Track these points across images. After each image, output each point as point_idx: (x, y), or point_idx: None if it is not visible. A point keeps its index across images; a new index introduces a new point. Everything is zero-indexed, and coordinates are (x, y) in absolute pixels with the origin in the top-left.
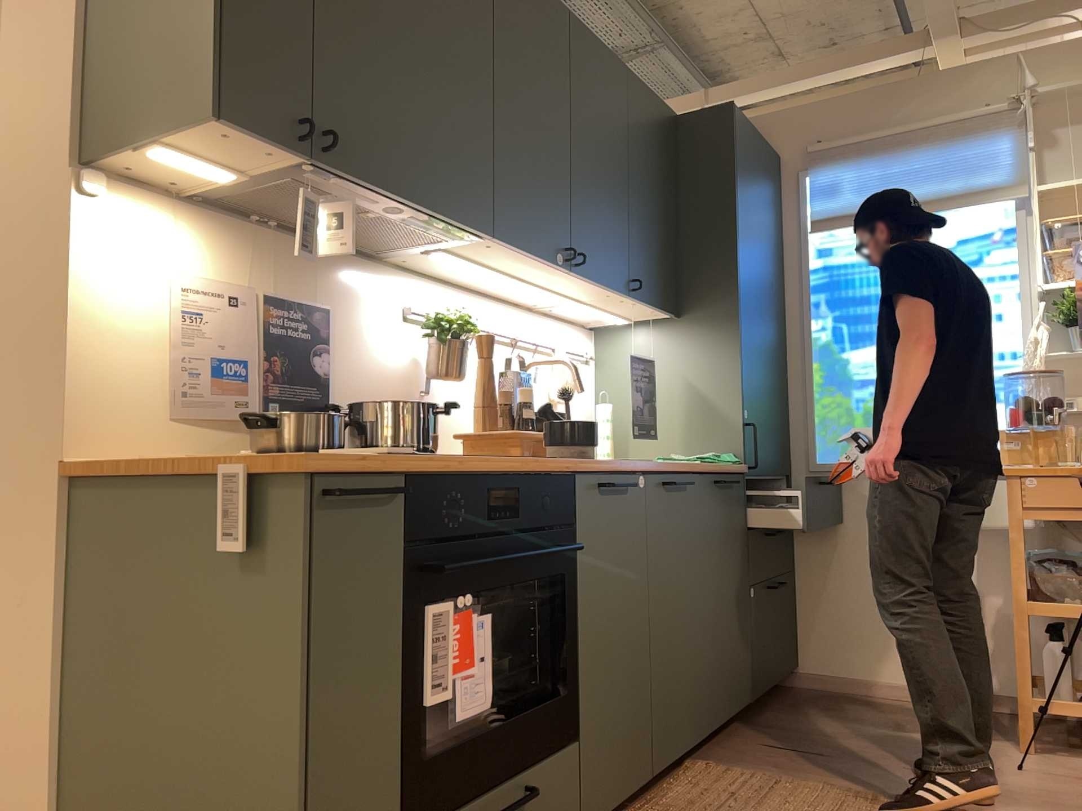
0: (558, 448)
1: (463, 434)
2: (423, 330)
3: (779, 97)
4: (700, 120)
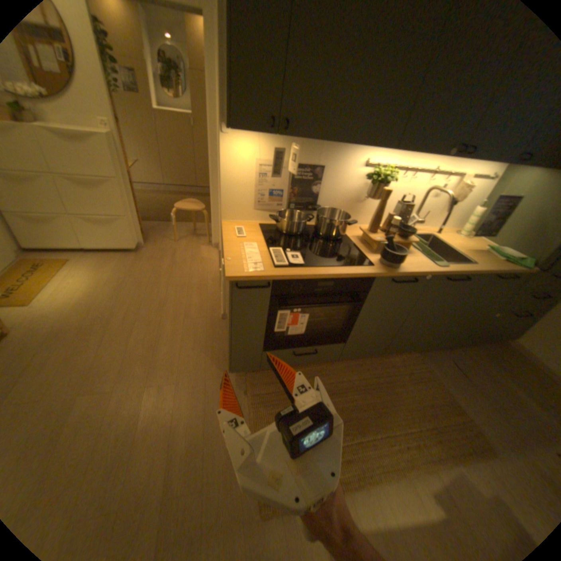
0: (381, 259)
1: (361, 229)
2: (368, 176)
3: None
4: None
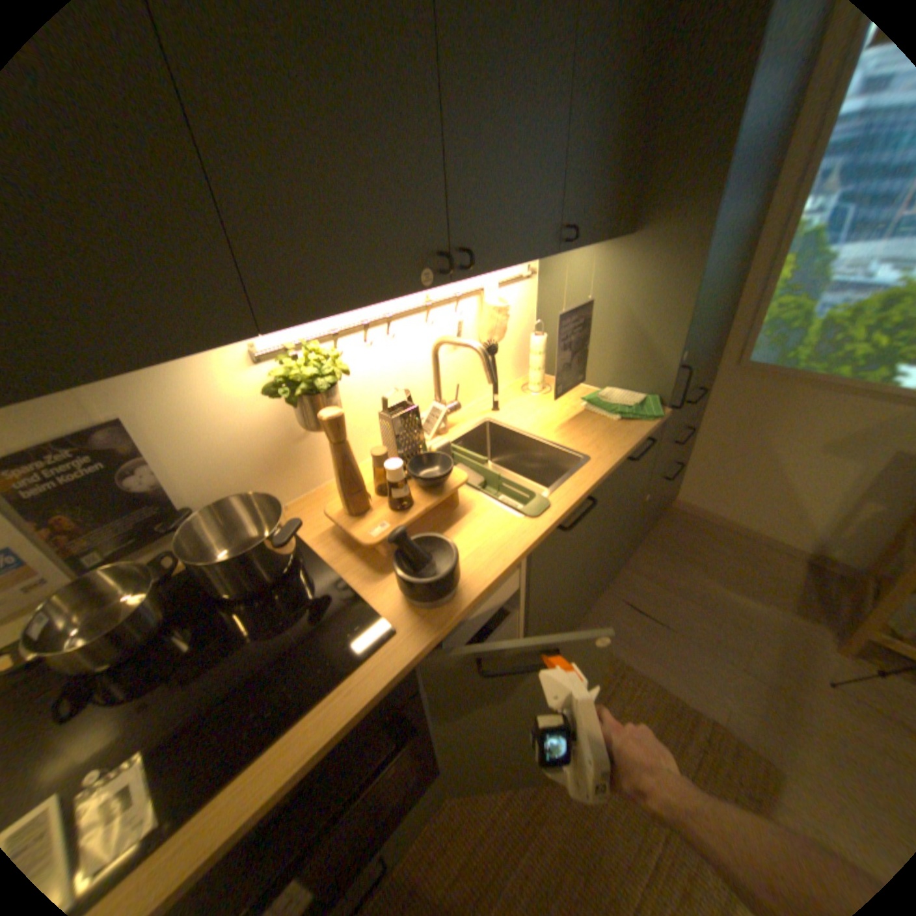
0: (405, 600)
1: (330, 516)
2: (271, 388)
3: None
4: None
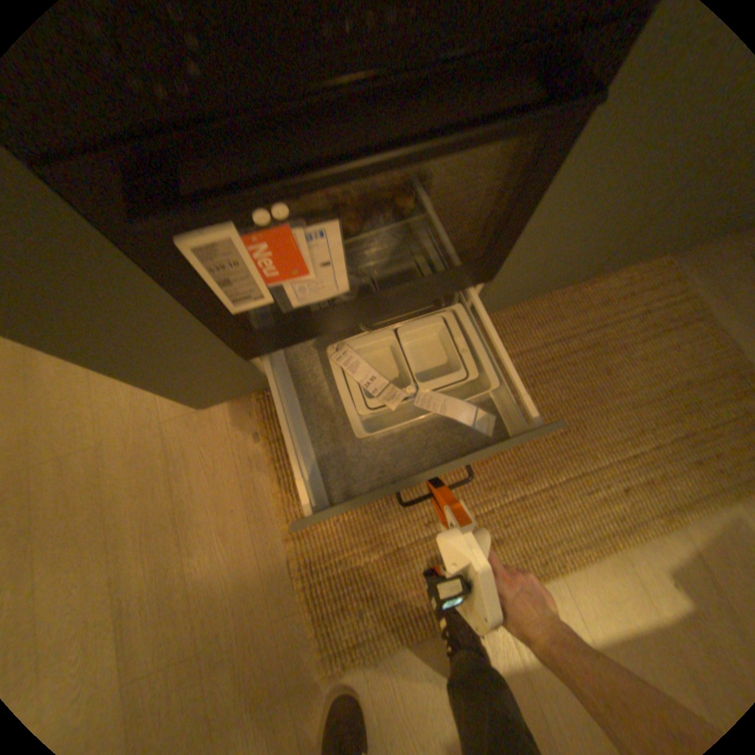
0: None
1: None
2: None
3: None
4: None
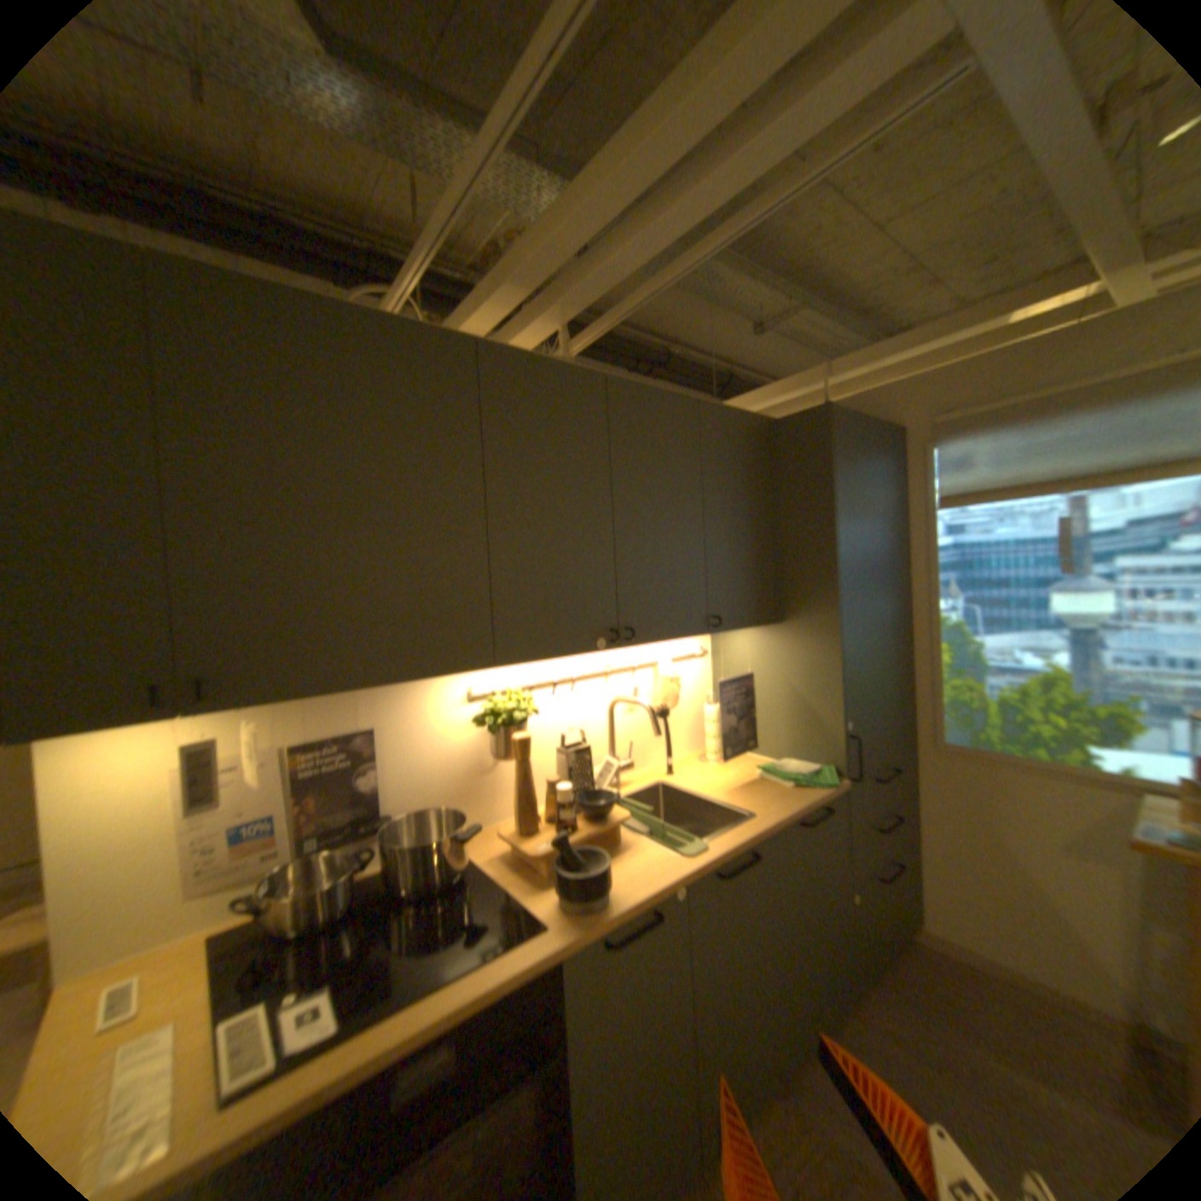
0: (559, 901)
1: (503, 836)
2: (478, 719)
3: (907, 358)
4: (797, 421)
